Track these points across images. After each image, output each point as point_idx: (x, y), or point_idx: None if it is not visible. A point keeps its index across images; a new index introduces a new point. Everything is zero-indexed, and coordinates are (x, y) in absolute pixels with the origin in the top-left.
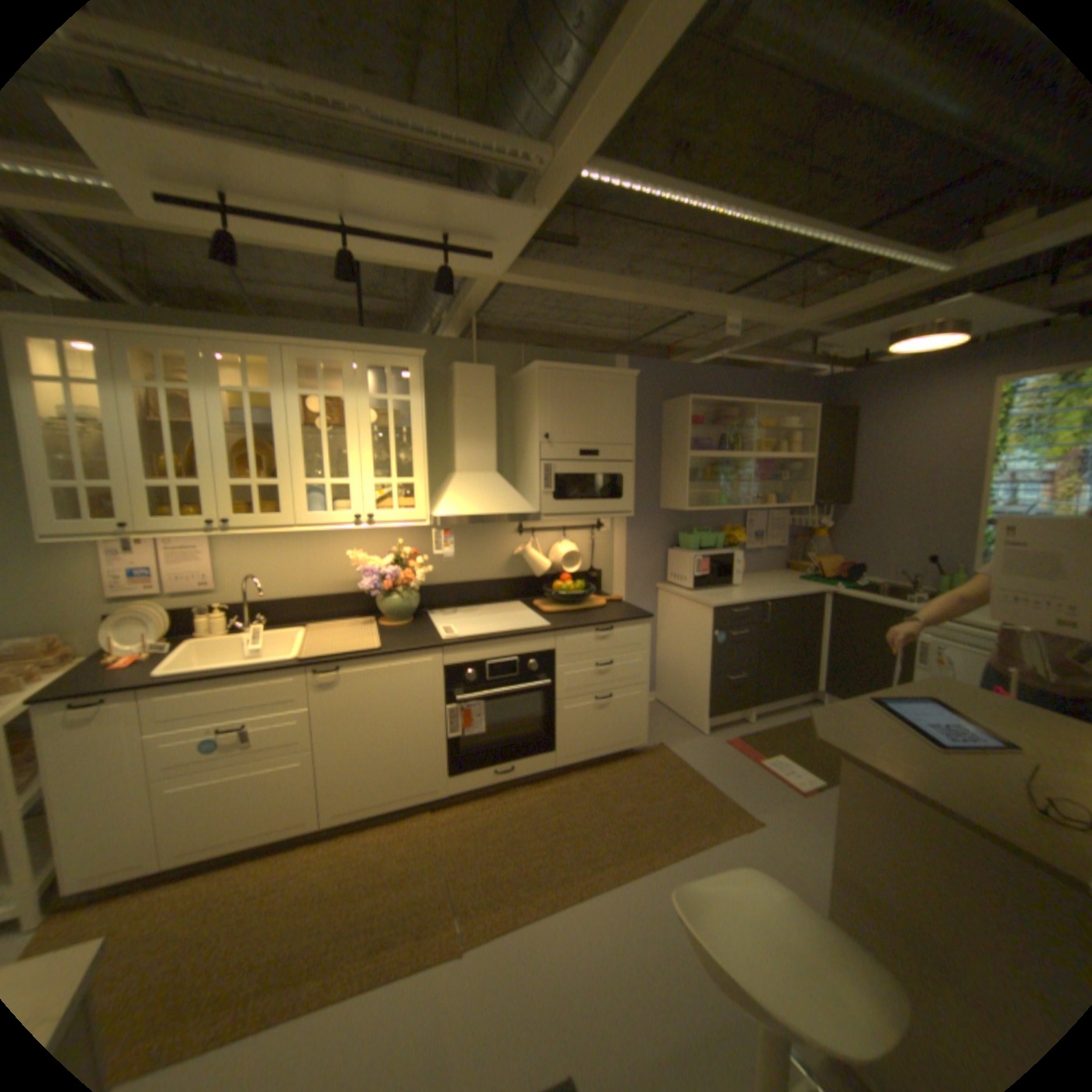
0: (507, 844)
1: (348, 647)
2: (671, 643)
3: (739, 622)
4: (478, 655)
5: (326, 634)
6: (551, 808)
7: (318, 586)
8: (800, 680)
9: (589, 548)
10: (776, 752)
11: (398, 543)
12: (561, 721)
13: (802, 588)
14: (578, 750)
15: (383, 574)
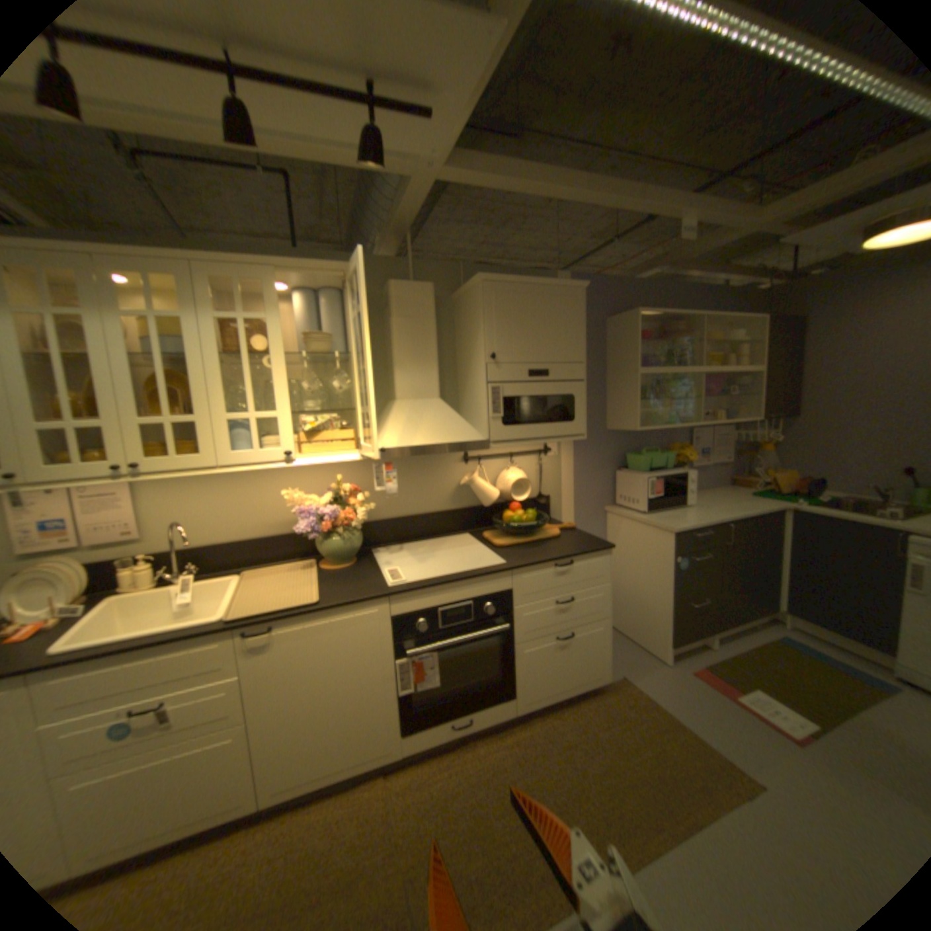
0: (472, 822)
1: (282, 601)
2: (624, 567)
3: (701, 546)
4: (429, 602)
5: (260, 584)
6: (517, 769)
7: (254, 528)
8: (762, 602)
9: (537, 474)
10: (750, 685)
11: (337, 478)
12: (521, 666)
13: (761, 506)
14: (540, 695)
15: (321, 514)
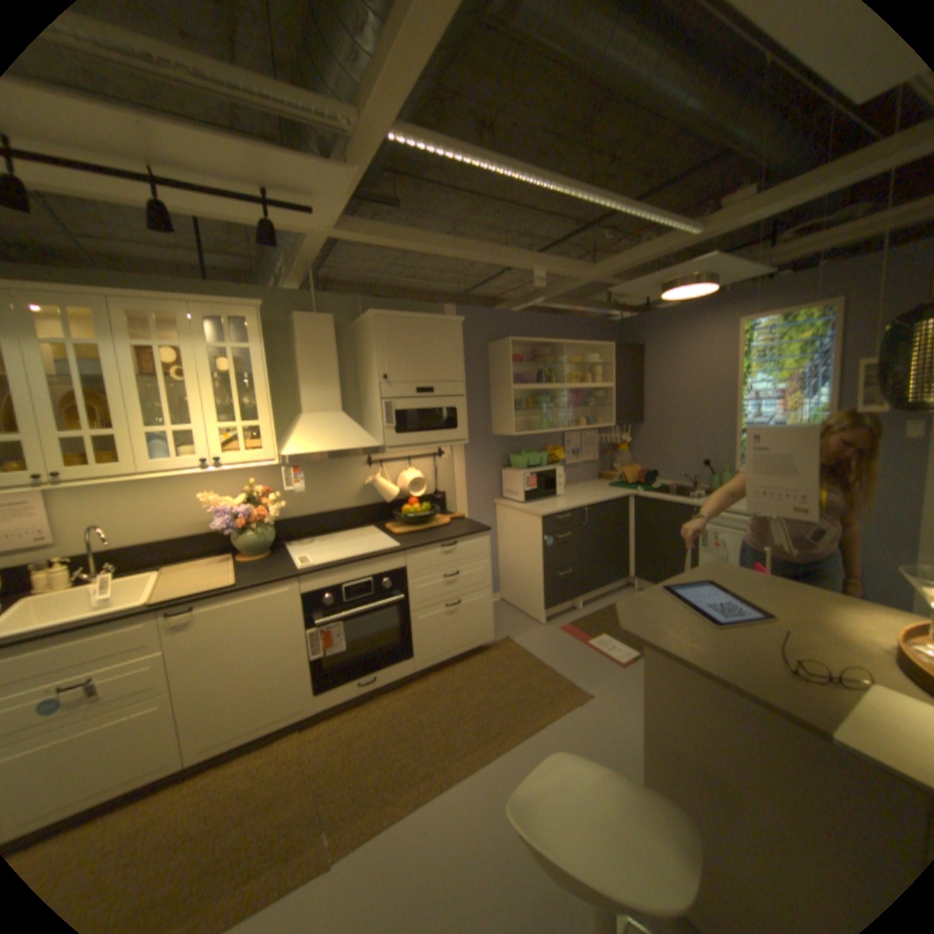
0: (373, 751)
1: (202, 587)
2: (509, 550)
3: (563, 527)
4: (334, 581)
5: (180, 577)
6: (413, 710)
7: (172, 530)
8: (615, 569)
9: (433, 474)
10: (600, 632)
11: (251, 482)
12: (417, 630)
13: (611, 494)
14: (434, 654)
15: (237, 514)
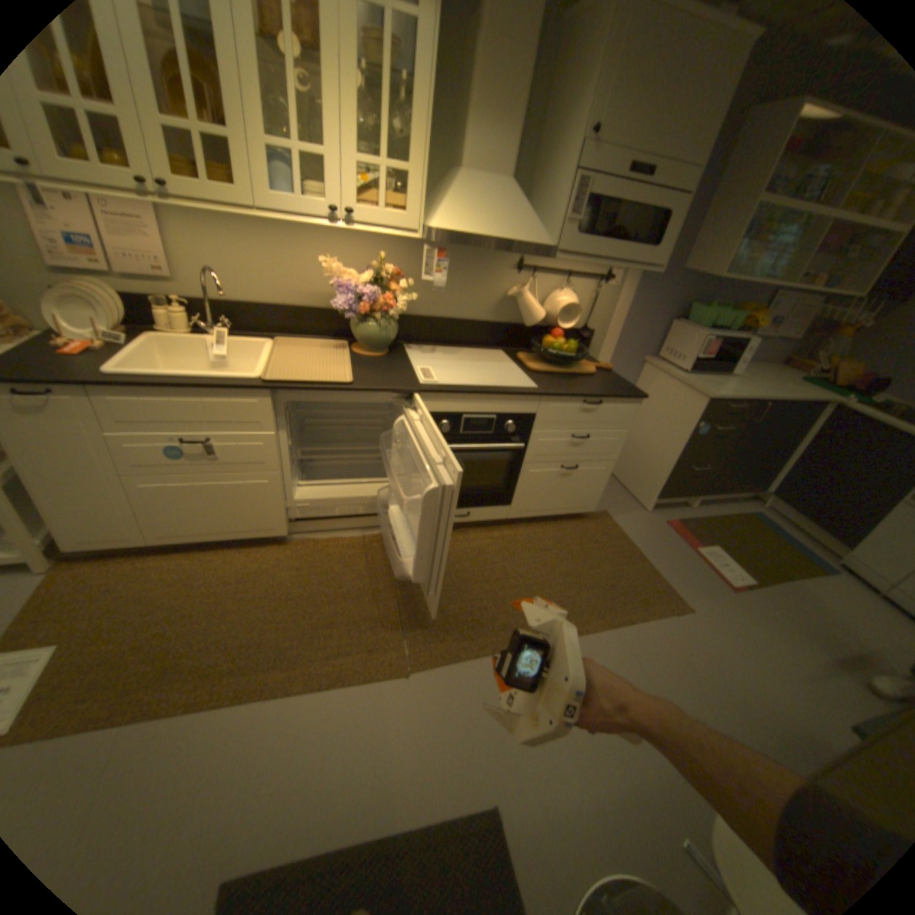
0: (457, 581)
1: (318, 375)
2: (641, 420)
3: (730, 417)
4: (456, 408)
5: (295, 354)
6: (499, 554)
7: (288, 294)
8: (757, 480)
9: (591, 303)
10: (713, 541)
11: (380, 257)
12: (524, 481)
13: (808, 392)
14: (532, 508)
15: (360, 294)
